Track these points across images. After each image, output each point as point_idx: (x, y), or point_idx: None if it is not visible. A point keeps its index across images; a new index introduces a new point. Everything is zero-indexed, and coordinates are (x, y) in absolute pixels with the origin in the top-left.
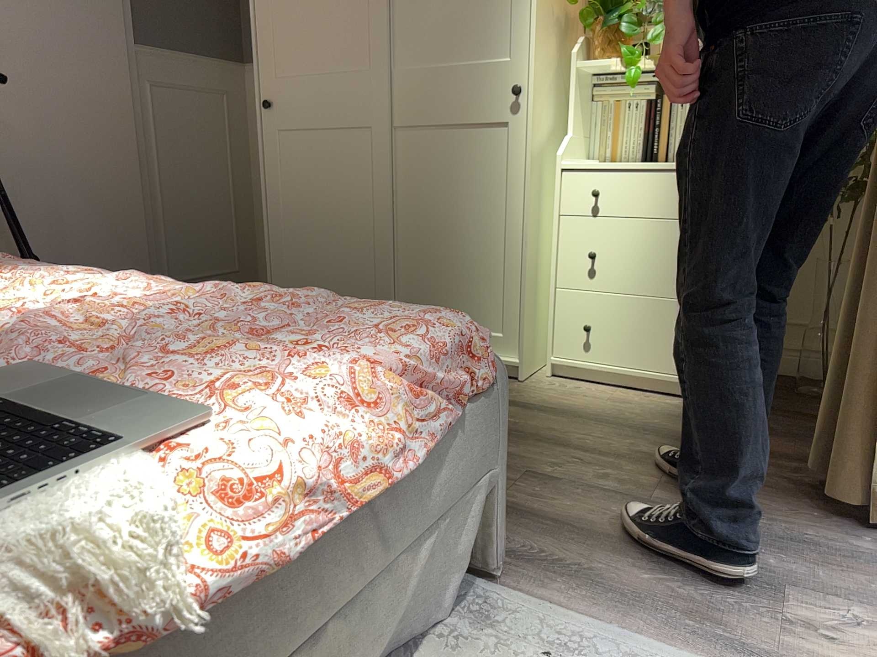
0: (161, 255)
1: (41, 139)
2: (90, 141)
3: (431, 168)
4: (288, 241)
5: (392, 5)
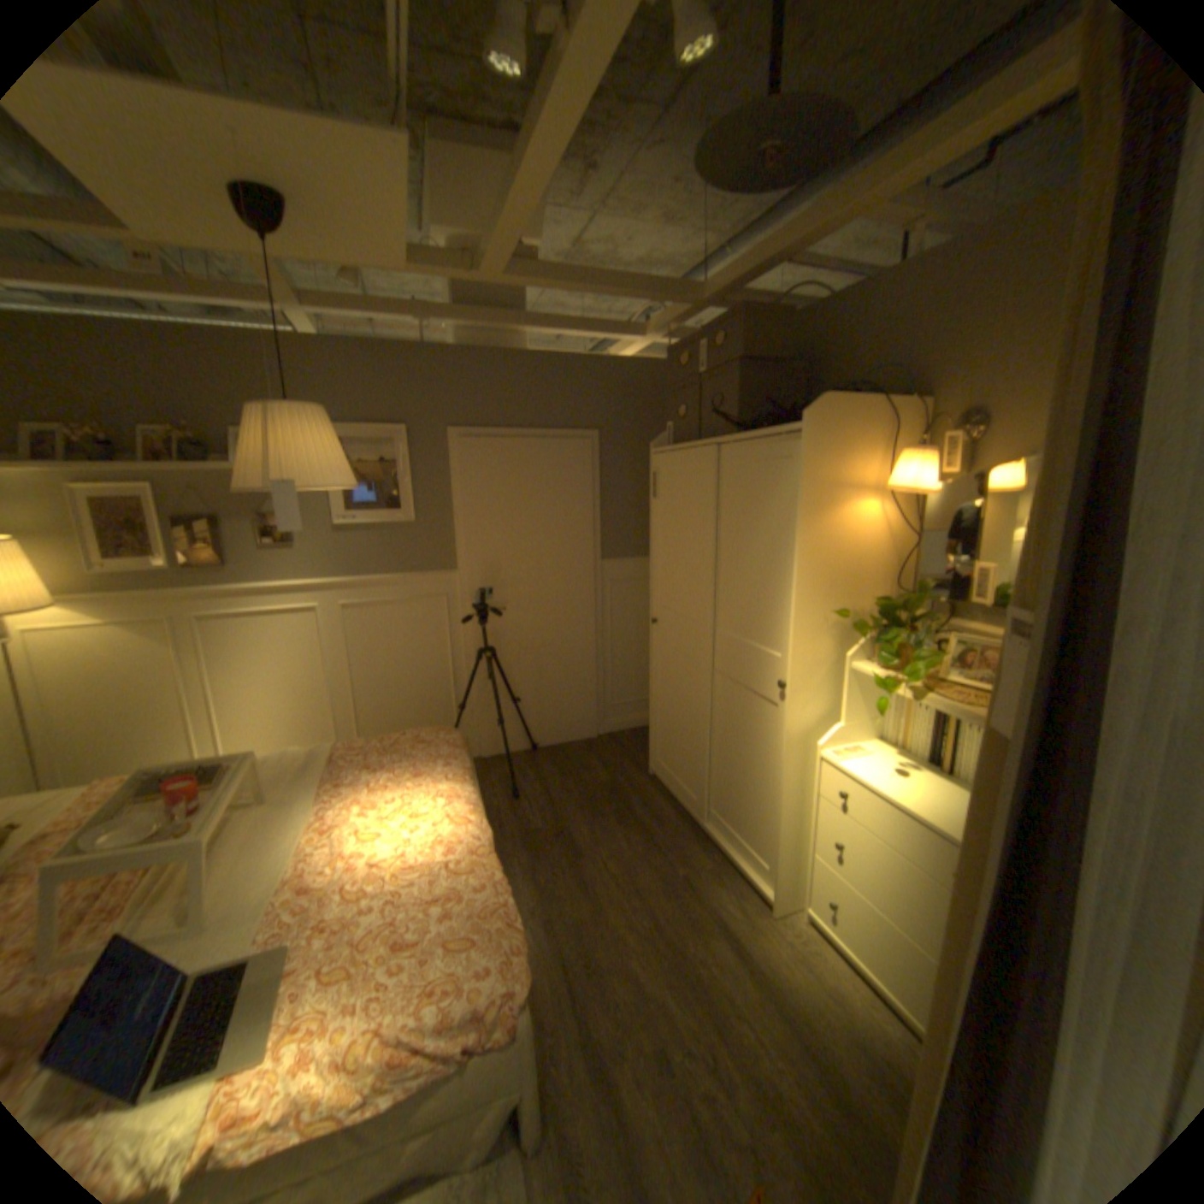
0: (605, 688)
1: (533, 628)
2: (563, 625)
3: (733, 711)
4: (659, 714)
5: (717, 583)
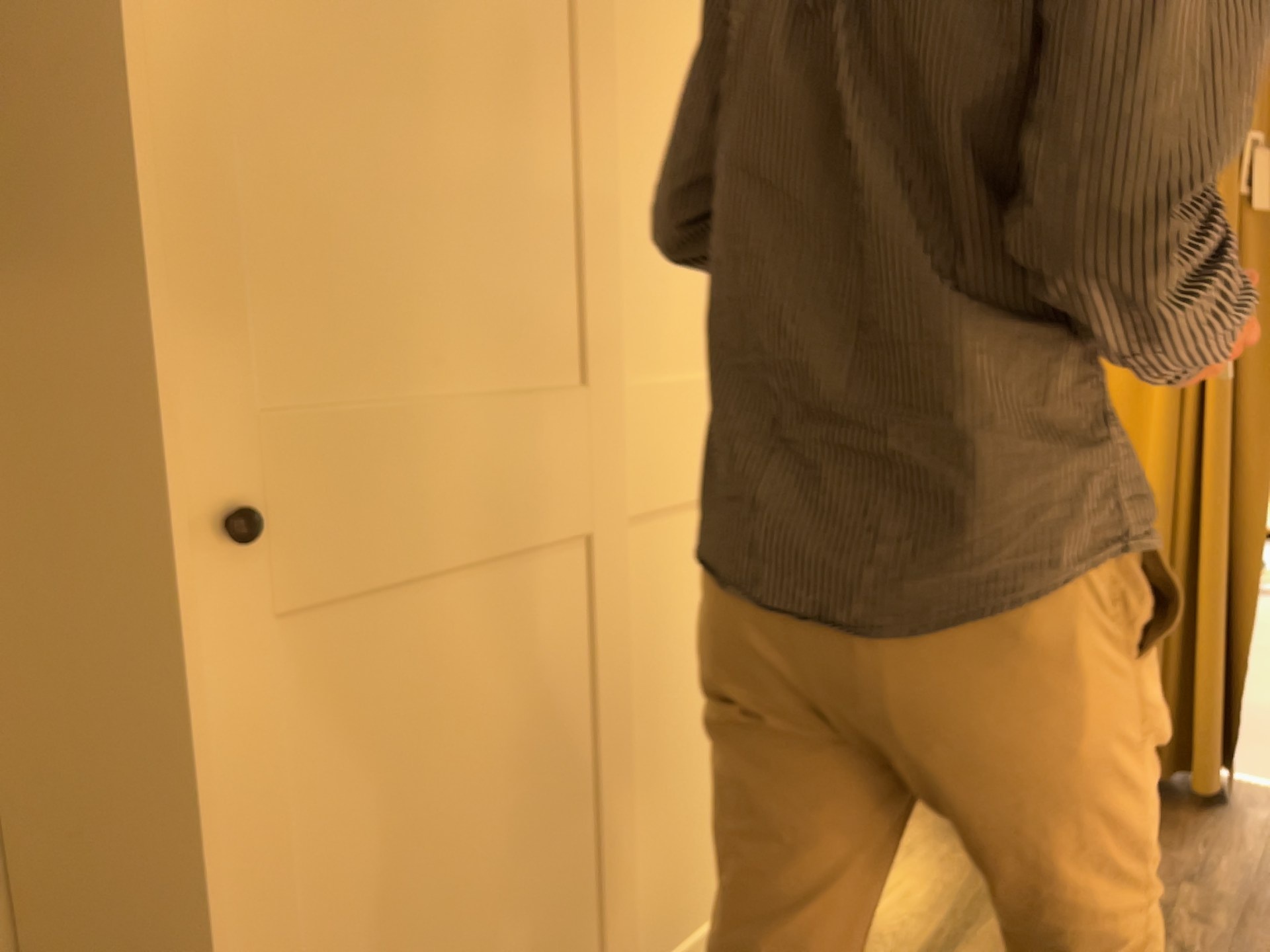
0: None
1: None
2: None
3: (681, 587)
4: None
5: (621, 250)
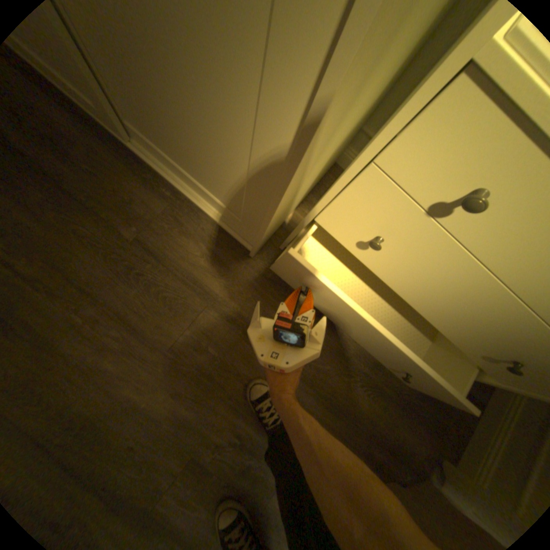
0: None
1: None
2: None
3: None
4: None
5: None
